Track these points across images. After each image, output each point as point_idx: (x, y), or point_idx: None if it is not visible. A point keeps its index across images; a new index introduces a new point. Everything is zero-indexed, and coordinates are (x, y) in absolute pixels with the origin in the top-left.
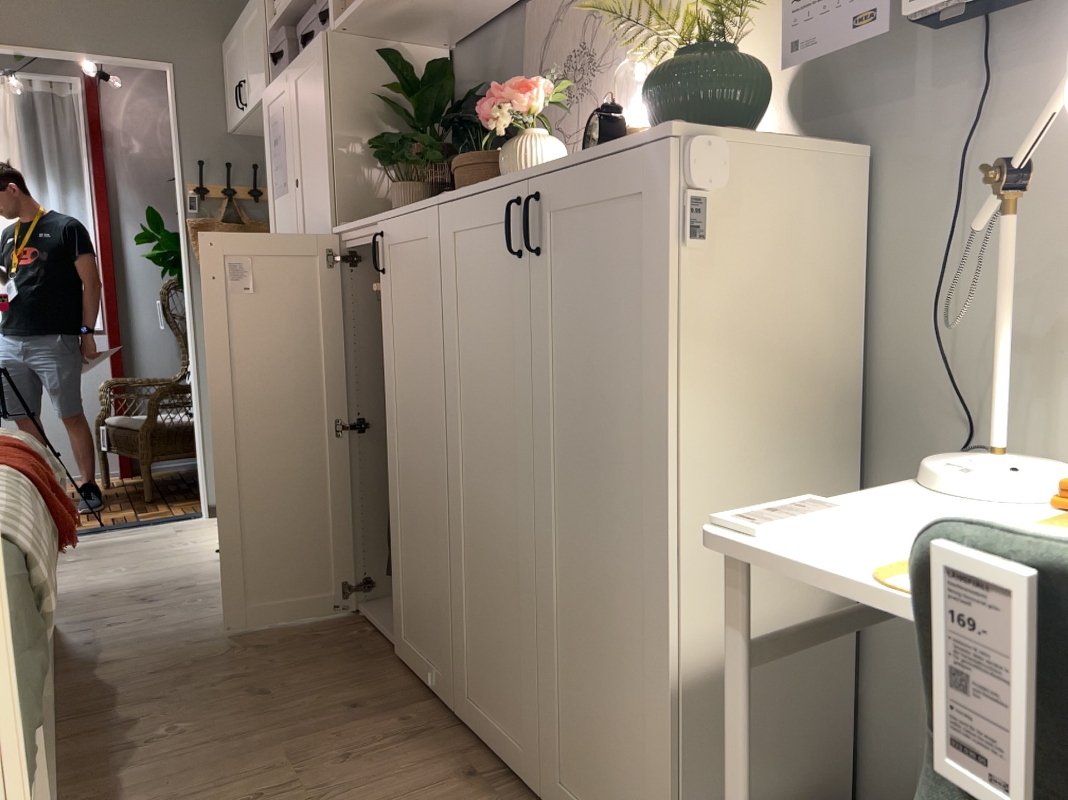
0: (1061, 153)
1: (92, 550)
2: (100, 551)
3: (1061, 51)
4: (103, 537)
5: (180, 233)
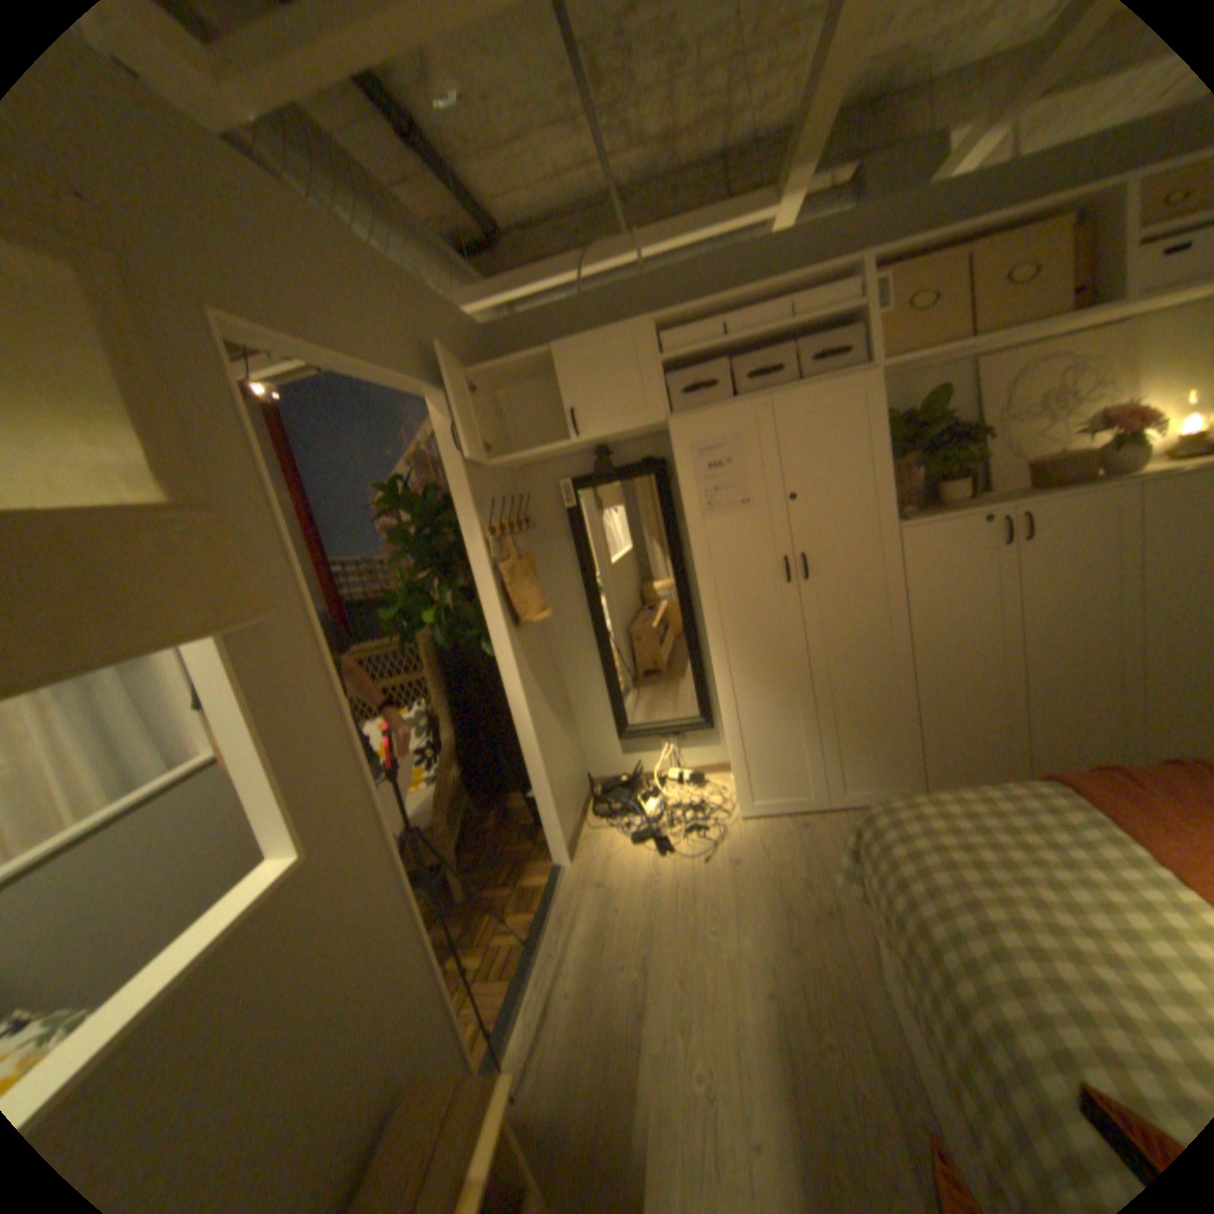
0: None
1: (608, 957)
2: (620, 950)
3: None
4: (557, 949)
5: (478, 584)
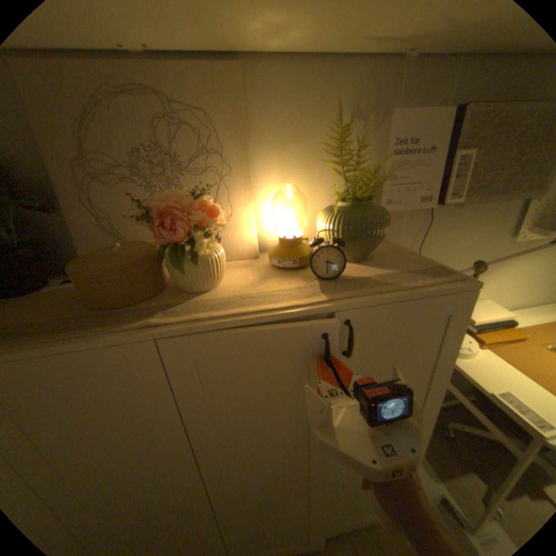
0: (440, 243)
1: None
2: None
3: (446, 212)
4: None
5: None
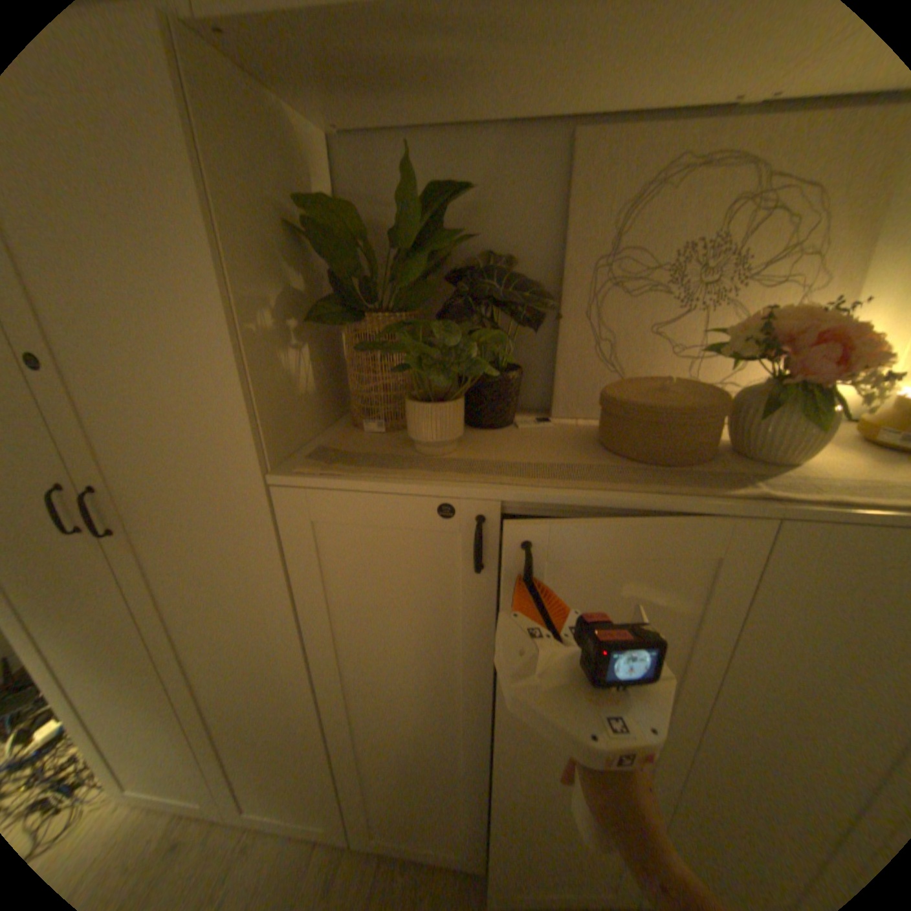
0: None
1: None
2: None
3: None
4: None
5: None
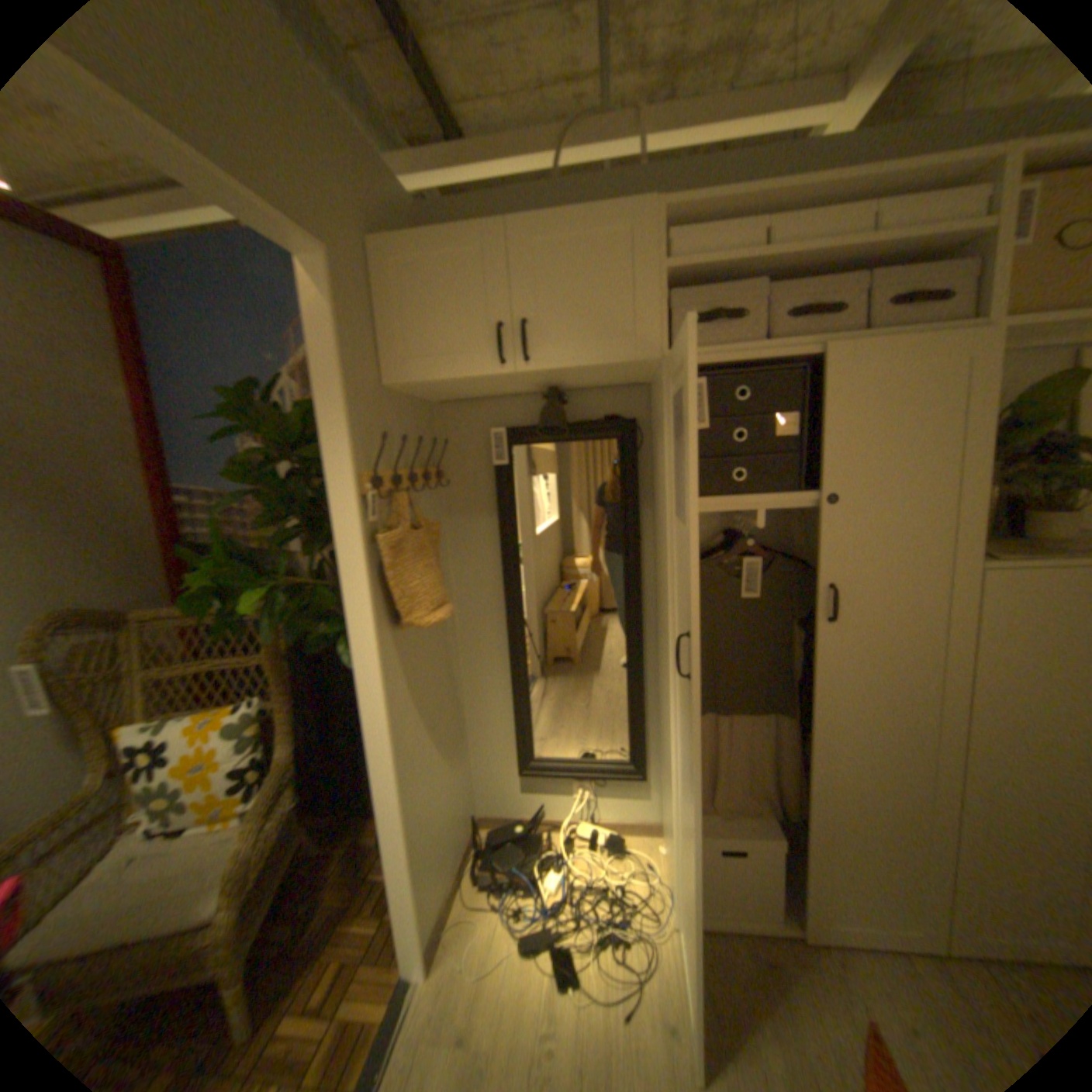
0: None
1: None
2: None
3: None
4: None
5: (341, 560)
